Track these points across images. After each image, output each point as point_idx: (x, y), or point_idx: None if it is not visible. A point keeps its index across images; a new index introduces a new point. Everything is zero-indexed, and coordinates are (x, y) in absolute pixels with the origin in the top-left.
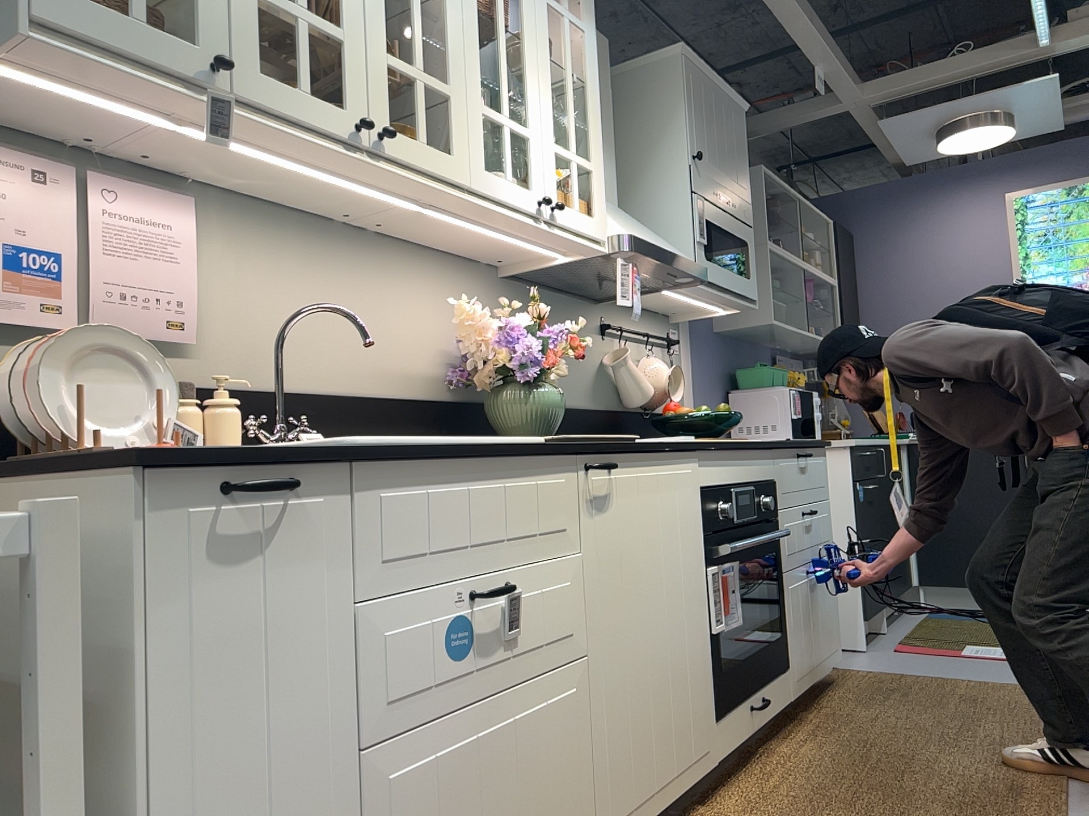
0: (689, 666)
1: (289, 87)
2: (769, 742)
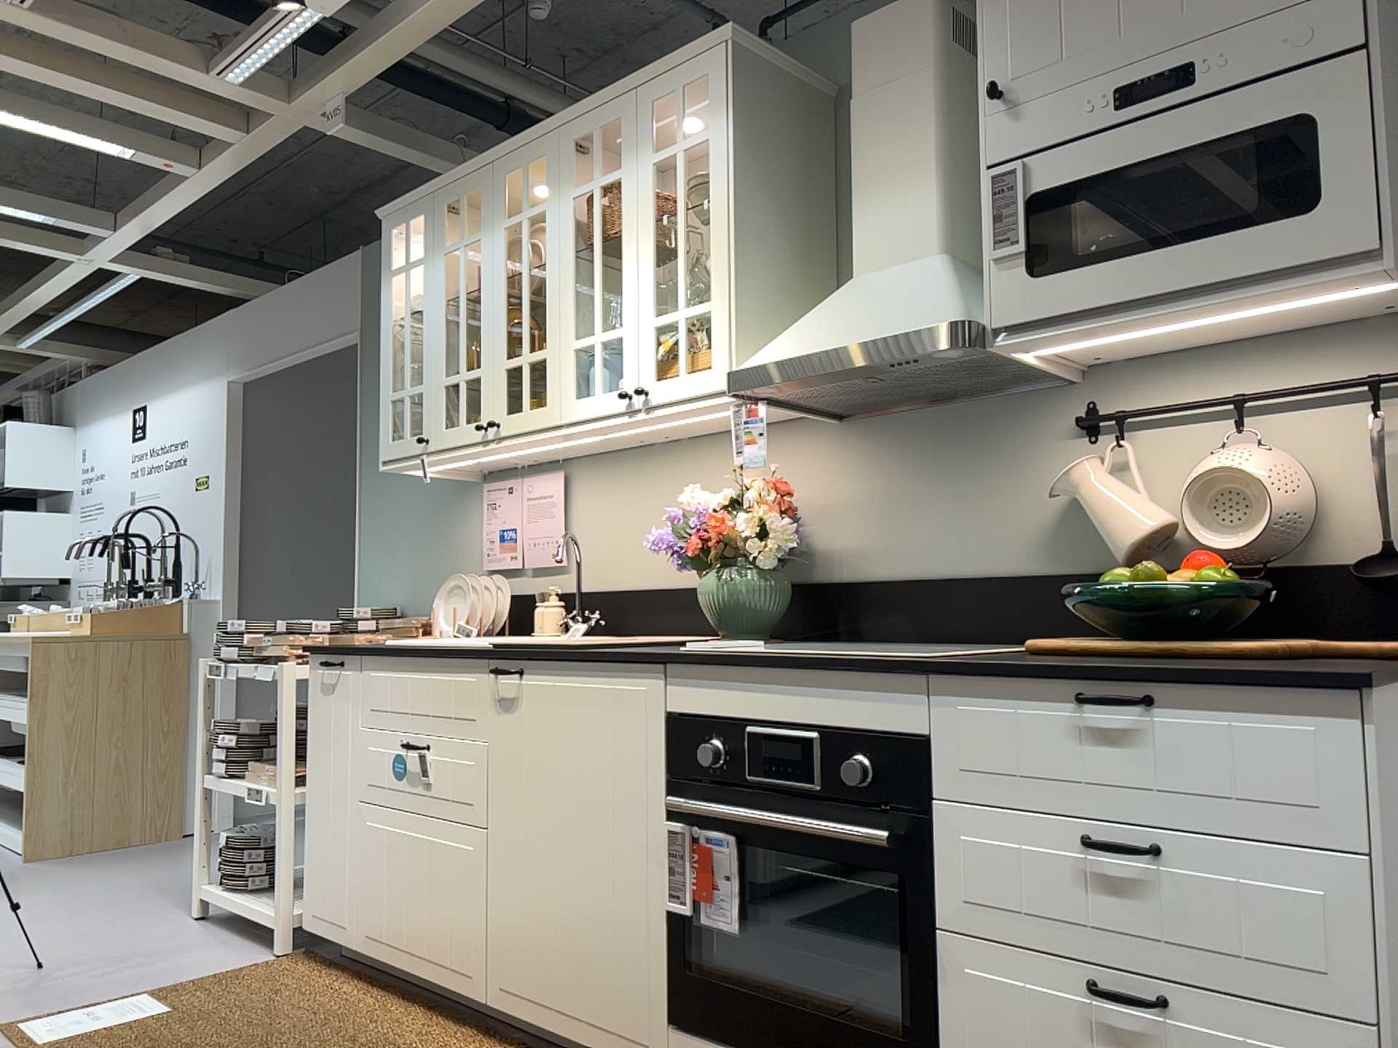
0: (617, 920)
1: (454, 428)
2: None
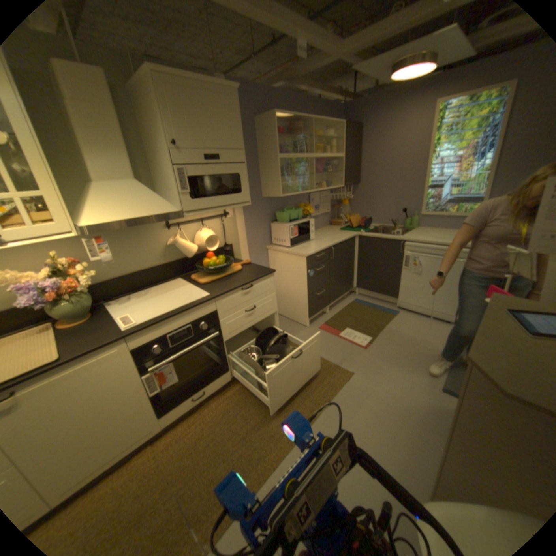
0: (126, 418)
1: None
2: (213, 399)
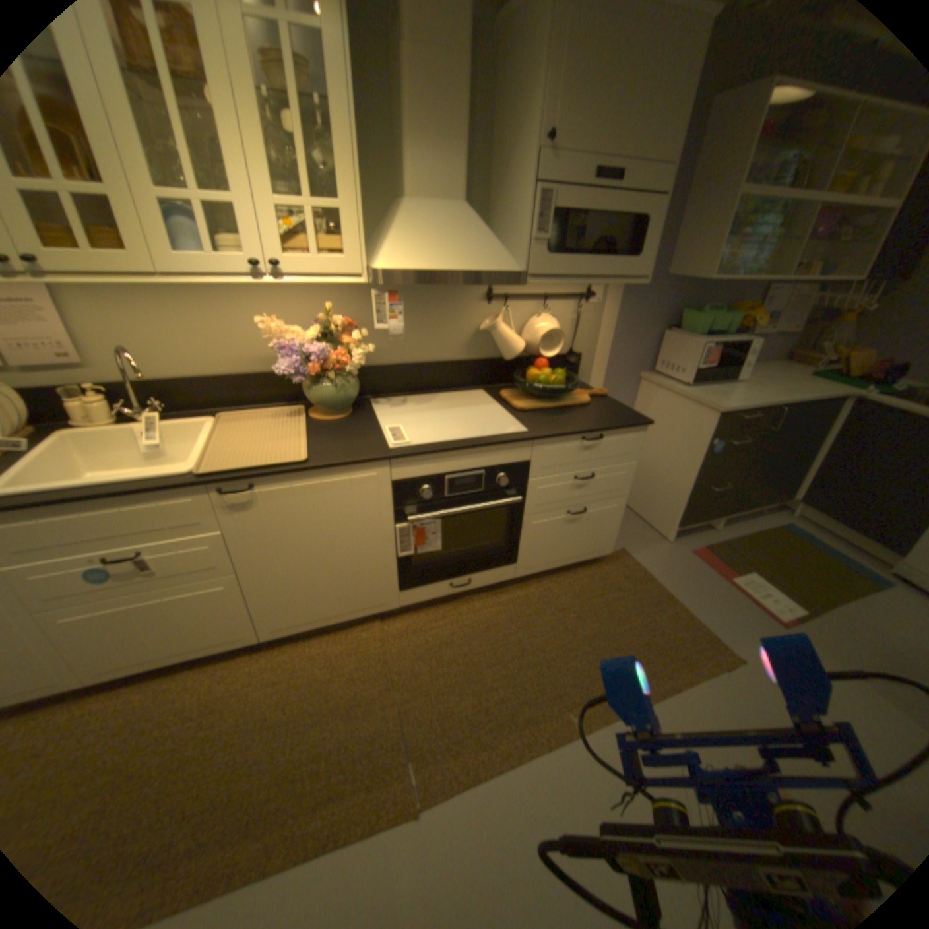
0: (364, 572)
1: None
2: (481, 595)
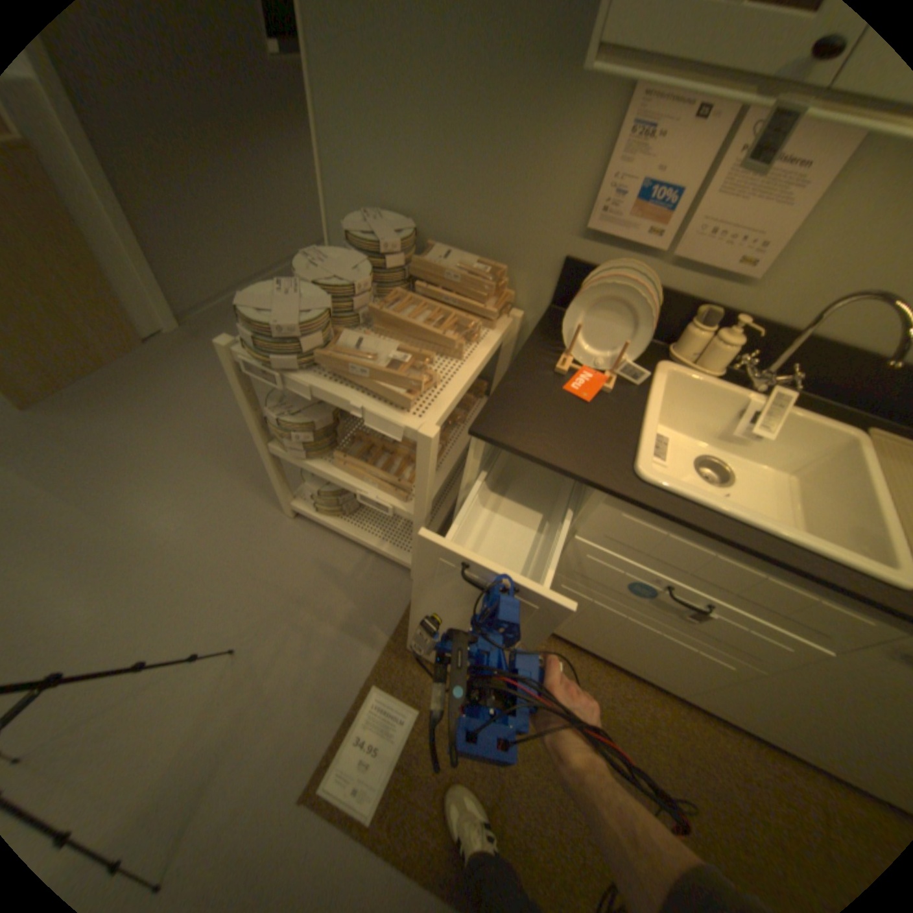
0: None
1: None
2: None
